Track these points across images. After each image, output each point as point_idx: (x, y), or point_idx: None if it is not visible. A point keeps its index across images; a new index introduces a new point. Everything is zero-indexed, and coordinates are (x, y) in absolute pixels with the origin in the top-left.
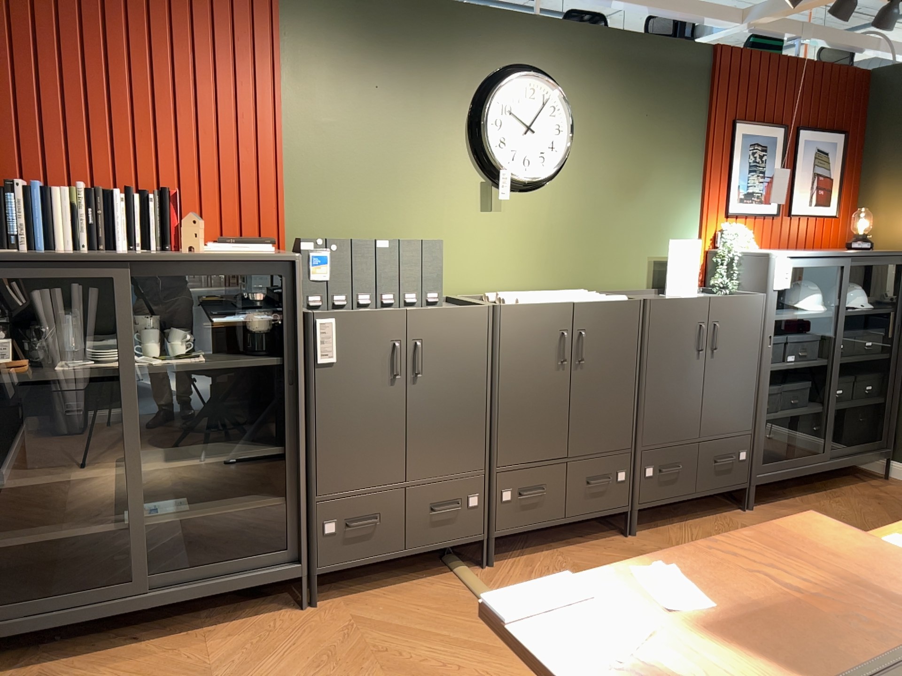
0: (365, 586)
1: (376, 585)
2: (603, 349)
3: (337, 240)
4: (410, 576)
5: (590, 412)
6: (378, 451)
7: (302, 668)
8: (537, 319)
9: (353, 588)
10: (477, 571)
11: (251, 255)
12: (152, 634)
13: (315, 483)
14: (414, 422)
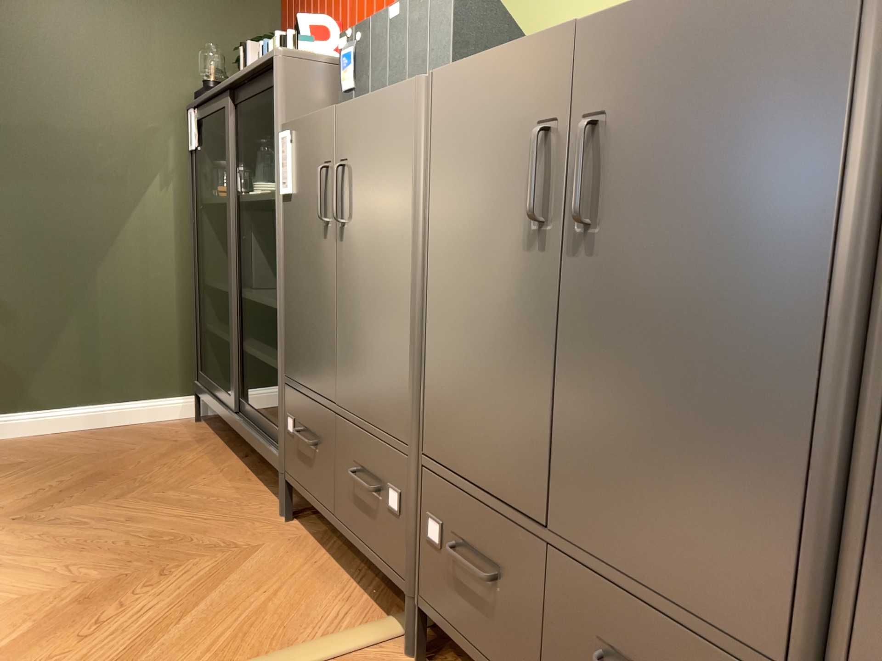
0: (337, 548)
1: (340, 556)
2: (664, 179)
3: (361, 27)
4: (370, 580)
5: (613, 415)
6: (317, 337)
7: (154, 530)
8: (488, 96)
9: (334, 540)
10: (401, 649)
11: (259, 63)
12: (249, 461)
13: (283, 357)
14: (341, 305)
